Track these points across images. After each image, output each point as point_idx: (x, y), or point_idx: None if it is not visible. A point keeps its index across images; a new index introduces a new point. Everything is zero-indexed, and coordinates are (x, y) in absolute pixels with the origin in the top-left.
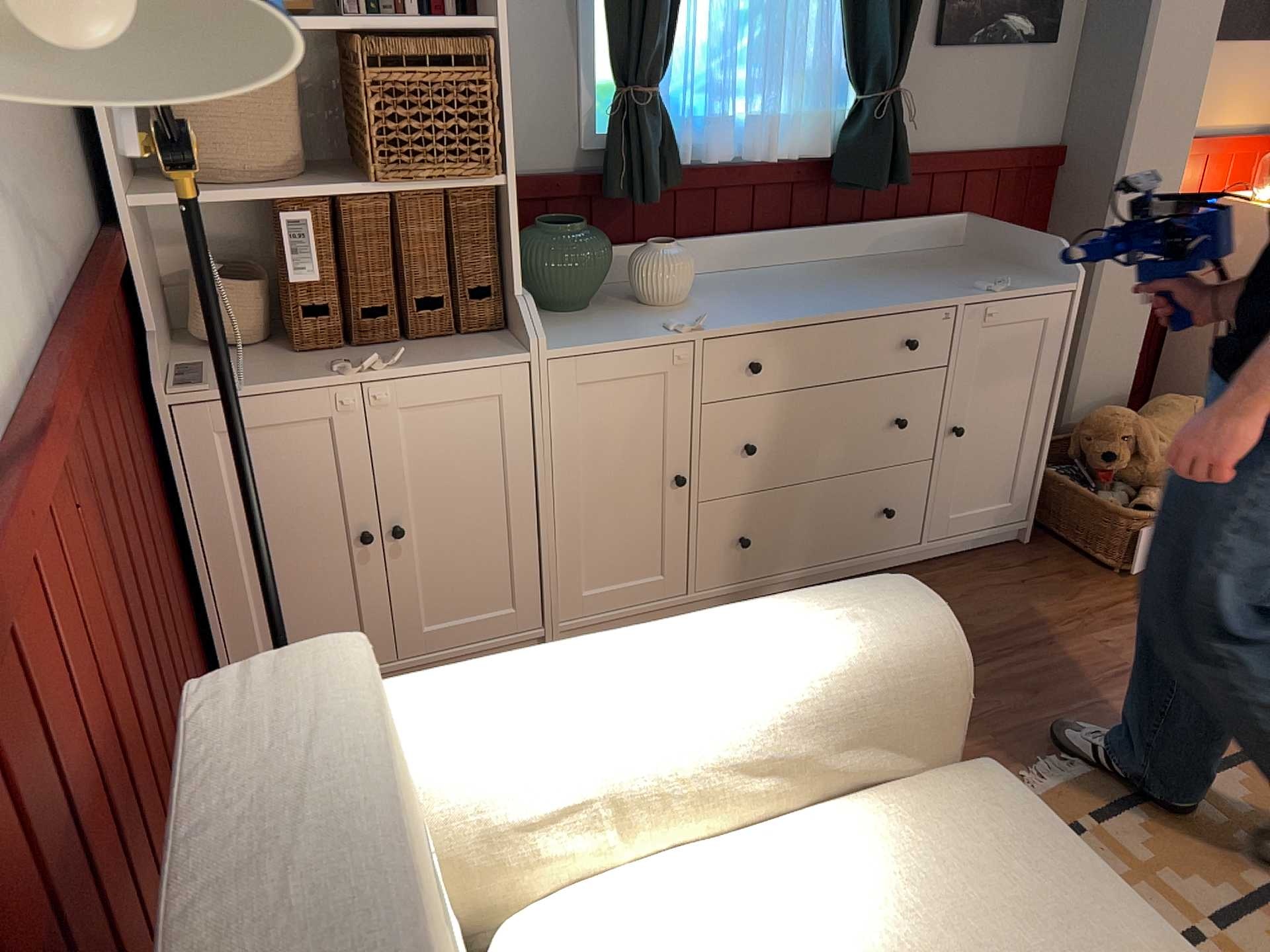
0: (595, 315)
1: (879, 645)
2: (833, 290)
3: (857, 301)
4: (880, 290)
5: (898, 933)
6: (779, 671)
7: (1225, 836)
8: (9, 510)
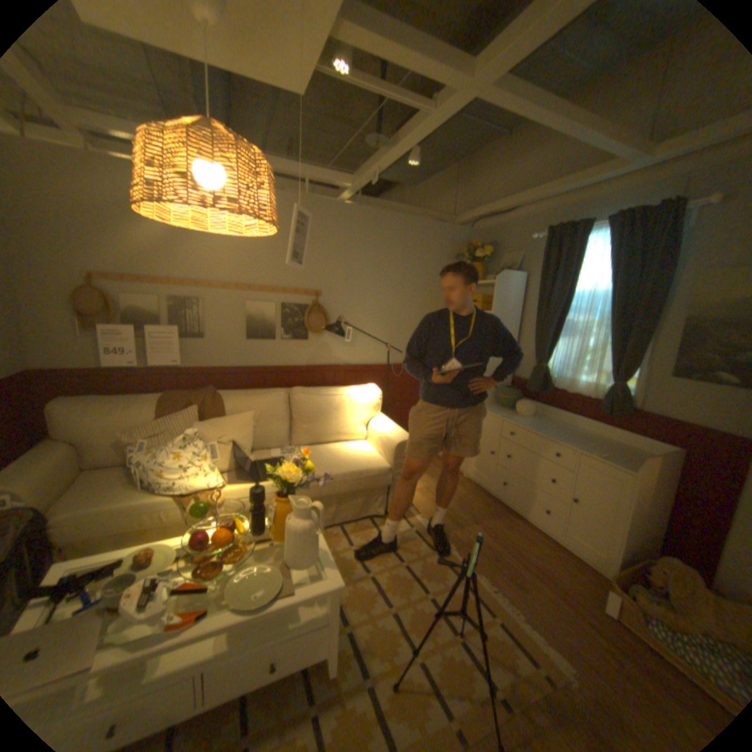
0: (503, 410)
1: (393, 437)
2: (562, 433)
3: (554, 435)
4: (571, 439)
5: (353, 453)
6: (385, 430)
7: (443, 584)
8: (354, 368)
